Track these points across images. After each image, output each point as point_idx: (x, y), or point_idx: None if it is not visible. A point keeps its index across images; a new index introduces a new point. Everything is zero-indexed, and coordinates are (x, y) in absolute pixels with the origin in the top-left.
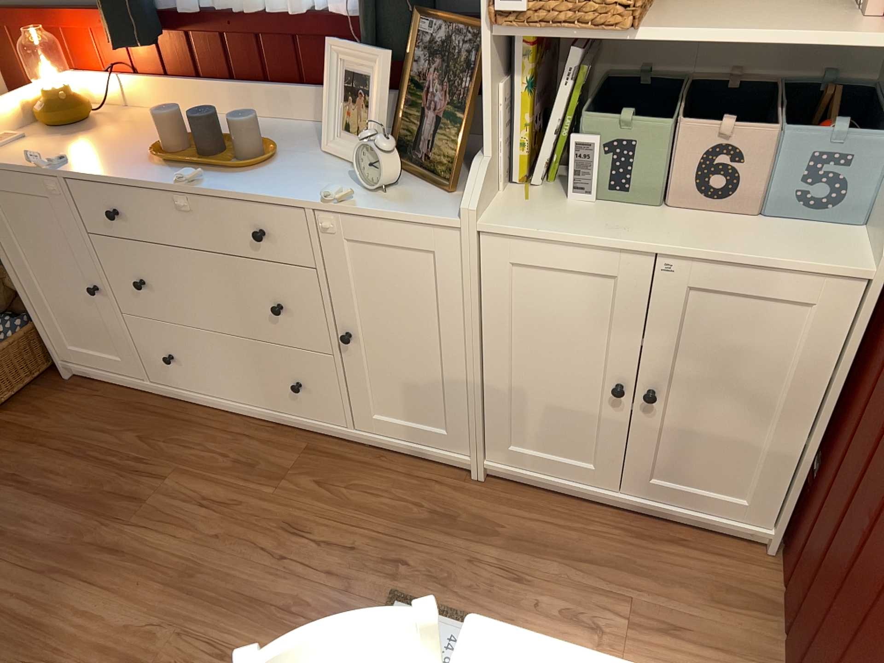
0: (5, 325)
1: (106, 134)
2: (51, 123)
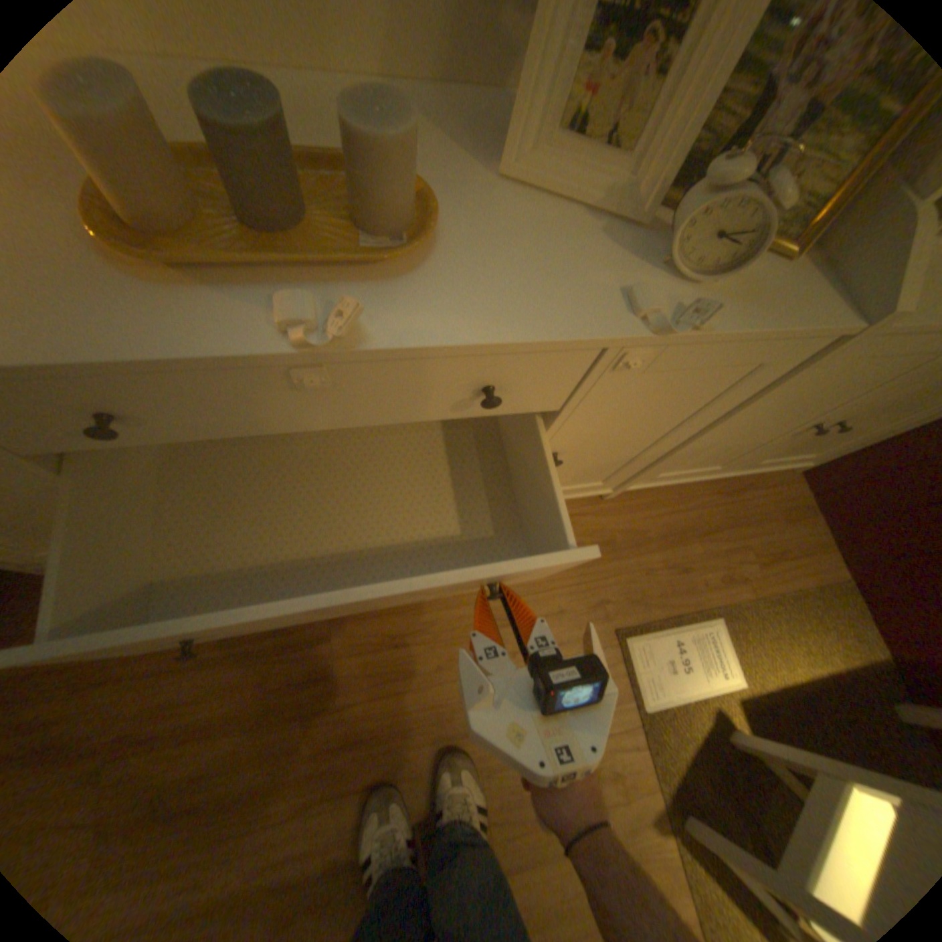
0: None
1: None
2: None
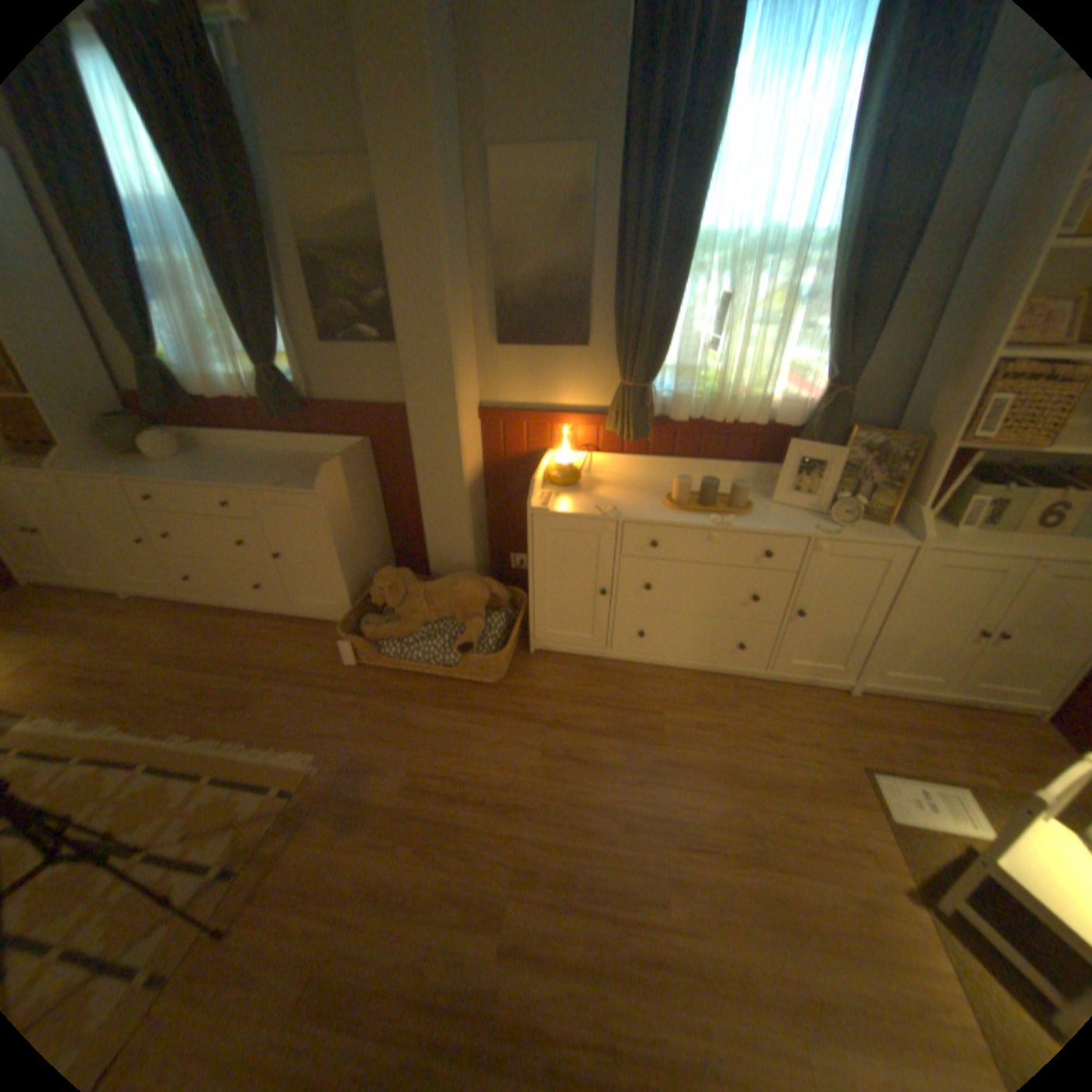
0: (491, 619)
1: (596, 489)
2: (561, 482)
